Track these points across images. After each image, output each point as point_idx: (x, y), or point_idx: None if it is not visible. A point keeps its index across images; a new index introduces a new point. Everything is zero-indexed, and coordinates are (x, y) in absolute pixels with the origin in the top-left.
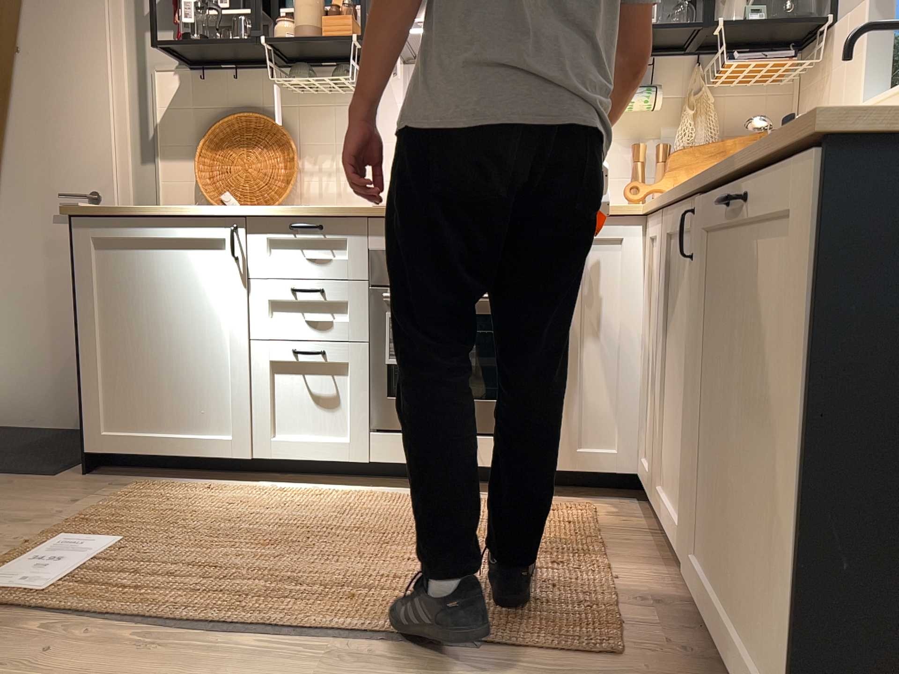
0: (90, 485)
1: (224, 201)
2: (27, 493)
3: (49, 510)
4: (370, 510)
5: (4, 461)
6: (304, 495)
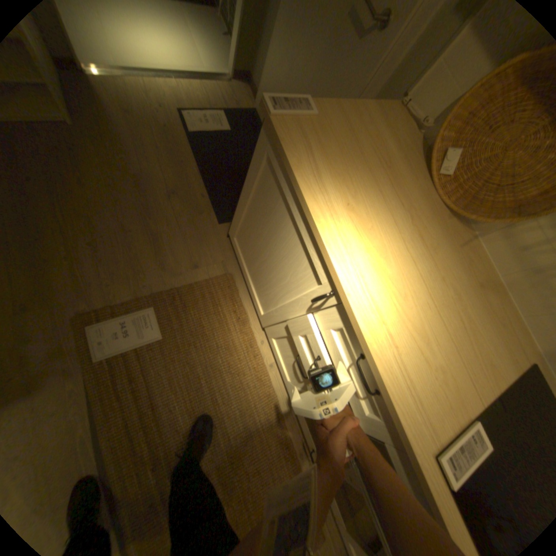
0: (218, 252)
1: (450, 155)
2: (194, 234)
3: (182, 264)
4: (257, 422)
5: (223, 183)
6: (256, 373)
